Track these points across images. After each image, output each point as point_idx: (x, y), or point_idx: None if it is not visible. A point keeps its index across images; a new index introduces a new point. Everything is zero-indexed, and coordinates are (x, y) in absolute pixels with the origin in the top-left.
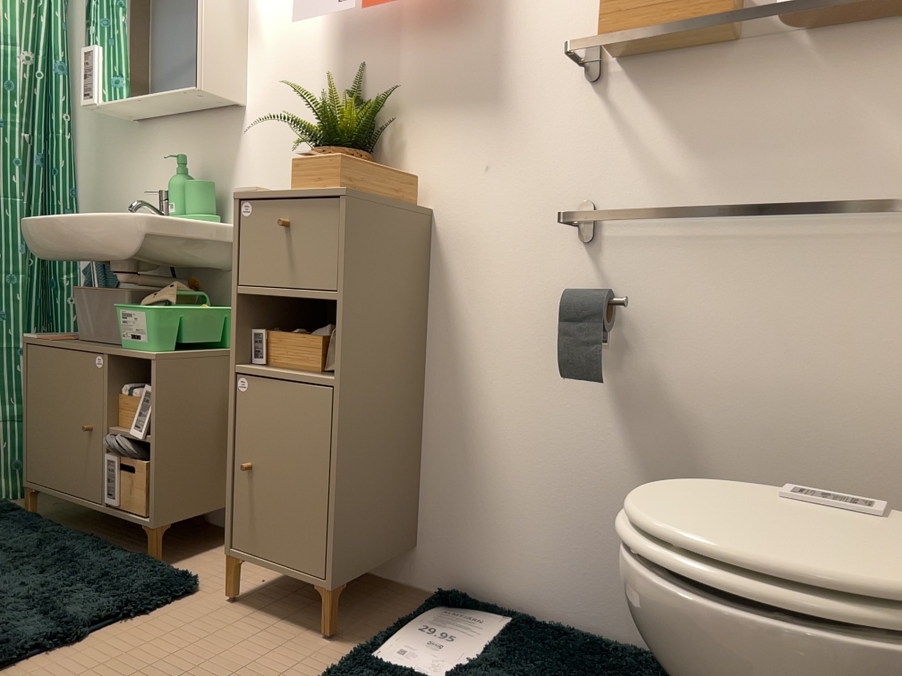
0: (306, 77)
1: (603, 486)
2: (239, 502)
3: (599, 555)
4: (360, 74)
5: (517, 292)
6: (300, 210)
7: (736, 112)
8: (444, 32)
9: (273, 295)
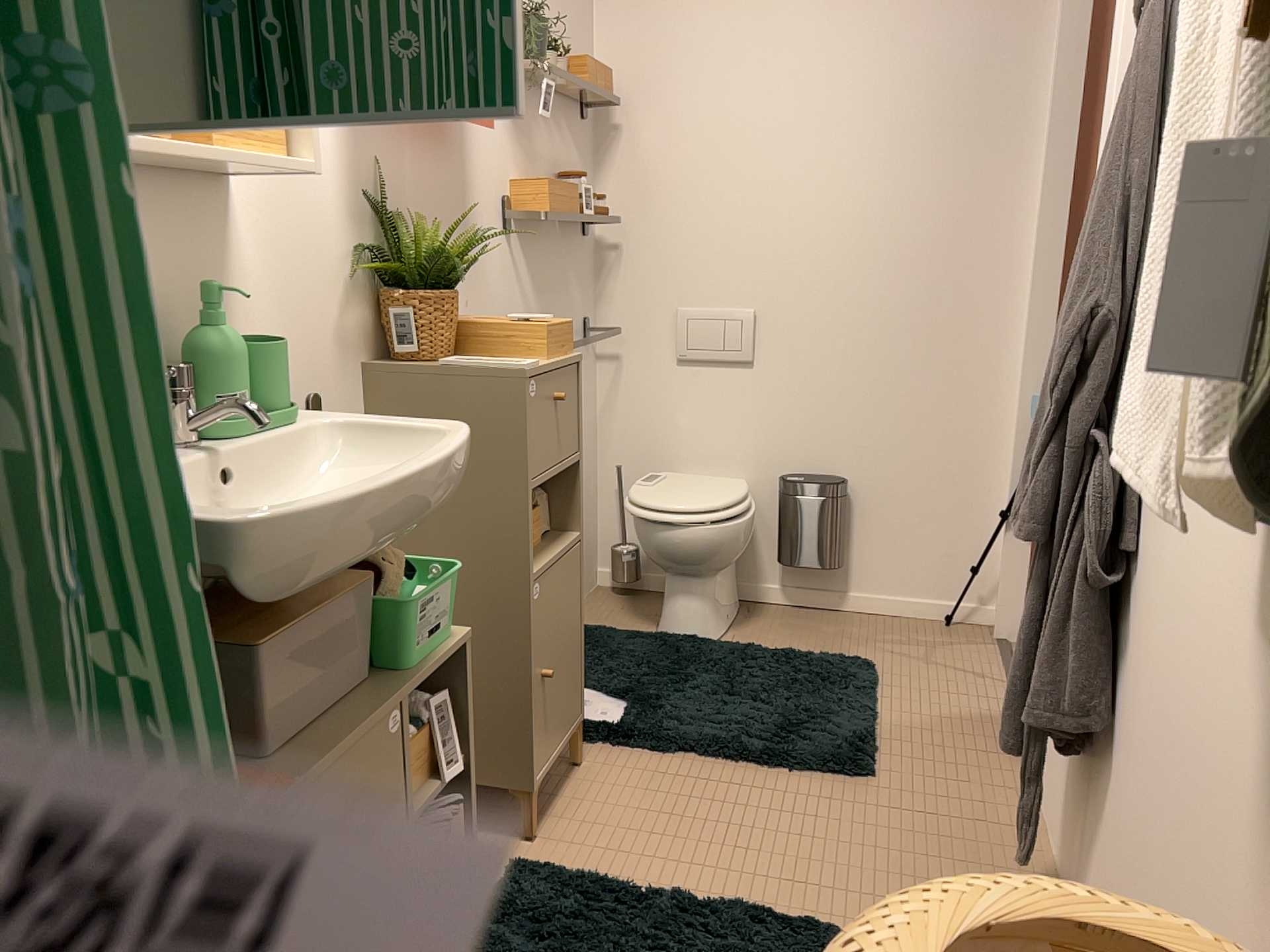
0: (325, 161)
1: None
2: (542, 717)
3: None
4: (384, 180)
5: None
6: (563, 381)
7: (548, 273)
8: (439, 156)
9: (550, 477)
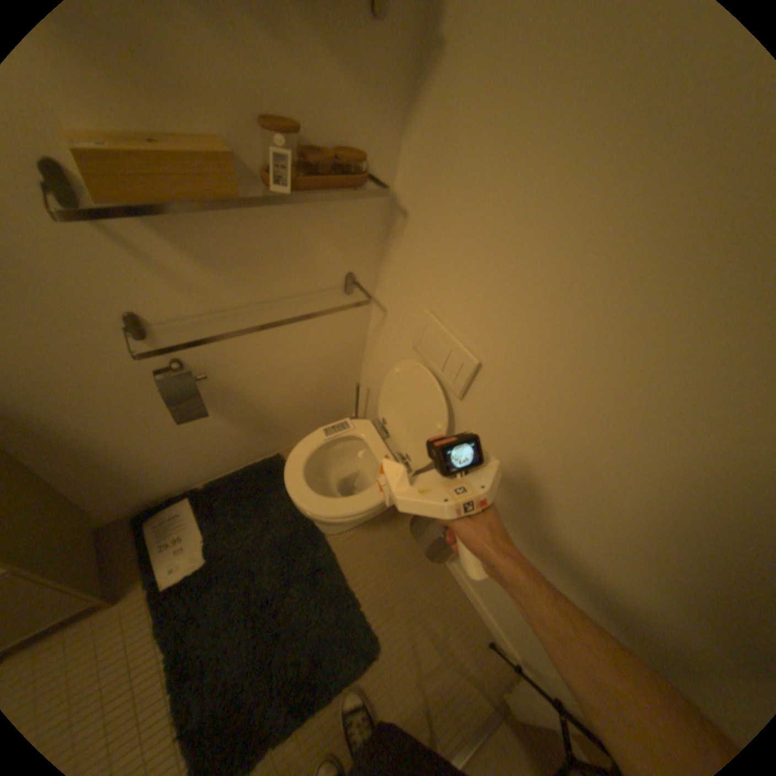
0: None
1: (208, 433)
2: None
3: (216, 453)
4: None
5: (88, 382)
6: None
7: (235, 236)
8: None
9: None
